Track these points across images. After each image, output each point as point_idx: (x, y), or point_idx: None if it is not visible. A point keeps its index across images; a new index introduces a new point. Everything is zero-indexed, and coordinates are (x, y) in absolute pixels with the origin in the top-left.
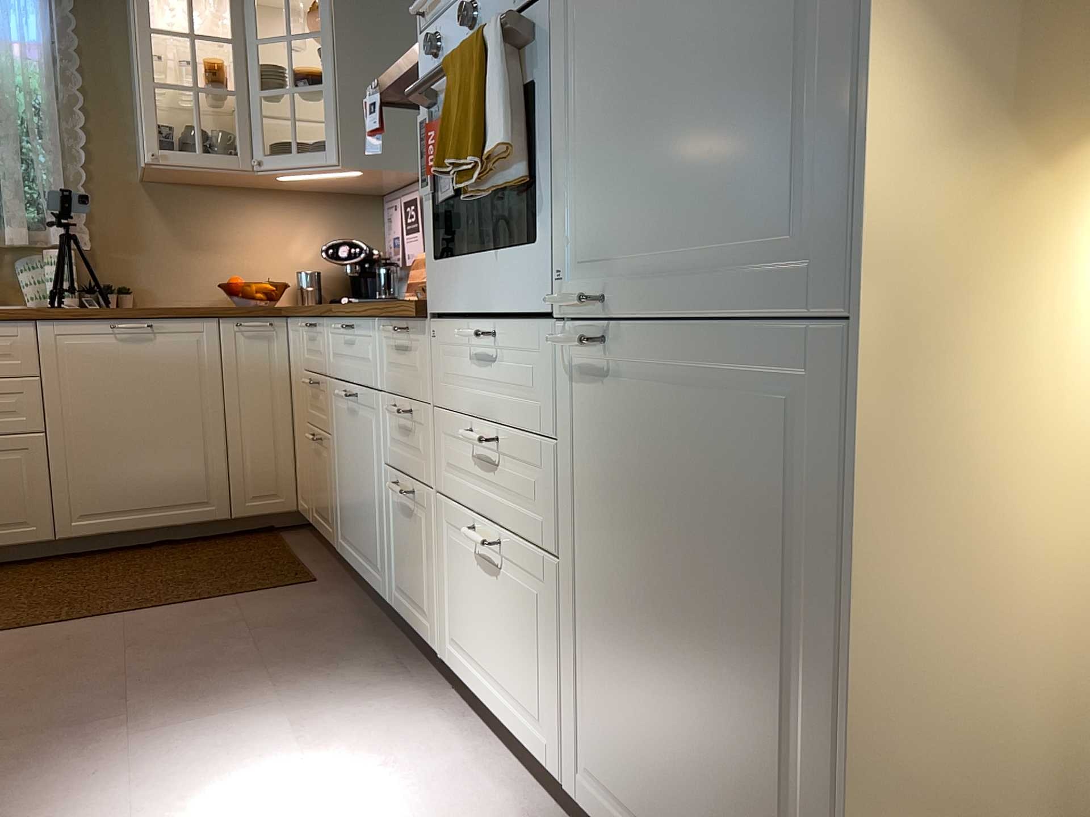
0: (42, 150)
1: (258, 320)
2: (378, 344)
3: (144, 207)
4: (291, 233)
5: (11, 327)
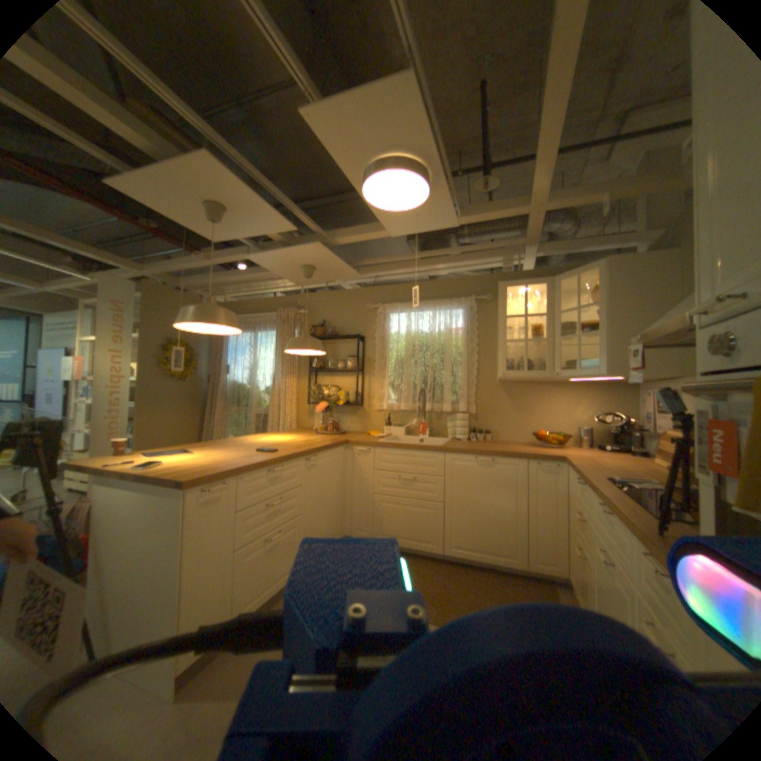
0: (459, 371)
1: (551, 463)
2: (635, 551)
3: (500, 393)
4: (576, 406)
5: (435, 454)
